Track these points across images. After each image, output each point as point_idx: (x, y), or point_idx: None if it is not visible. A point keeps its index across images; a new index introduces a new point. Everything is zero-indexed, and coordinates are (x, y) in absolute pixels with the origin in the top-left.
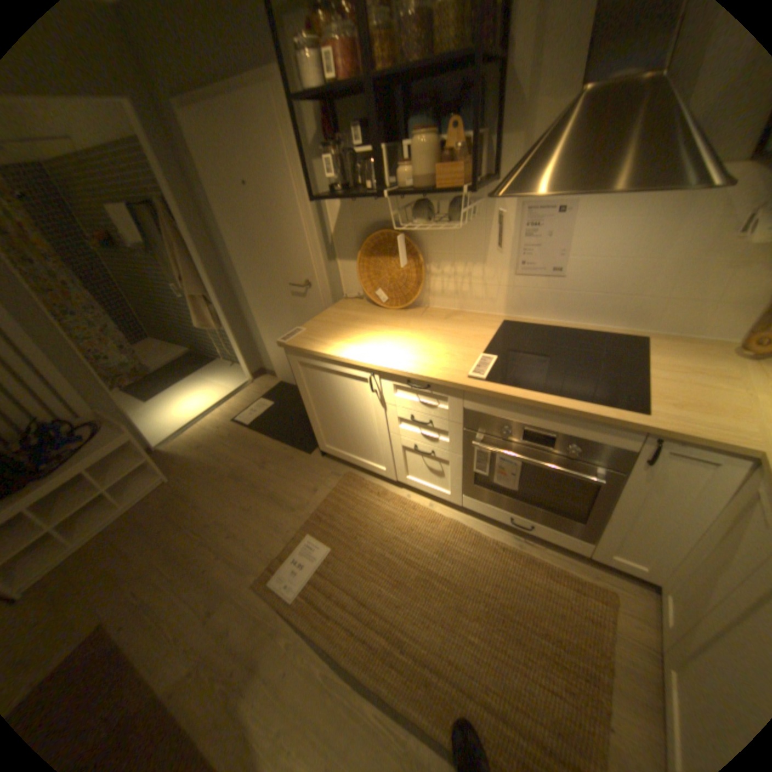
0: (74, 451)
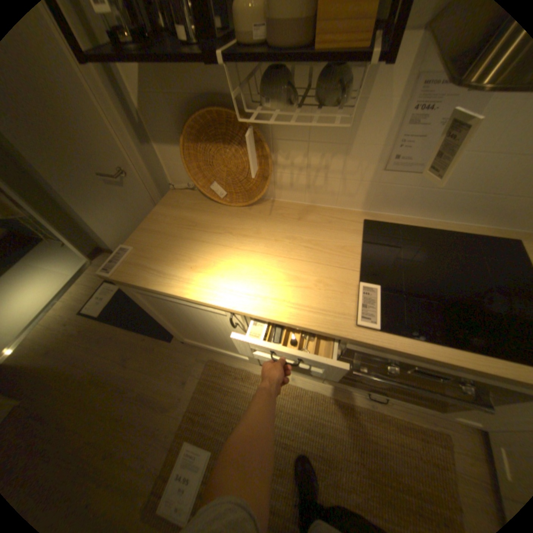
0: None
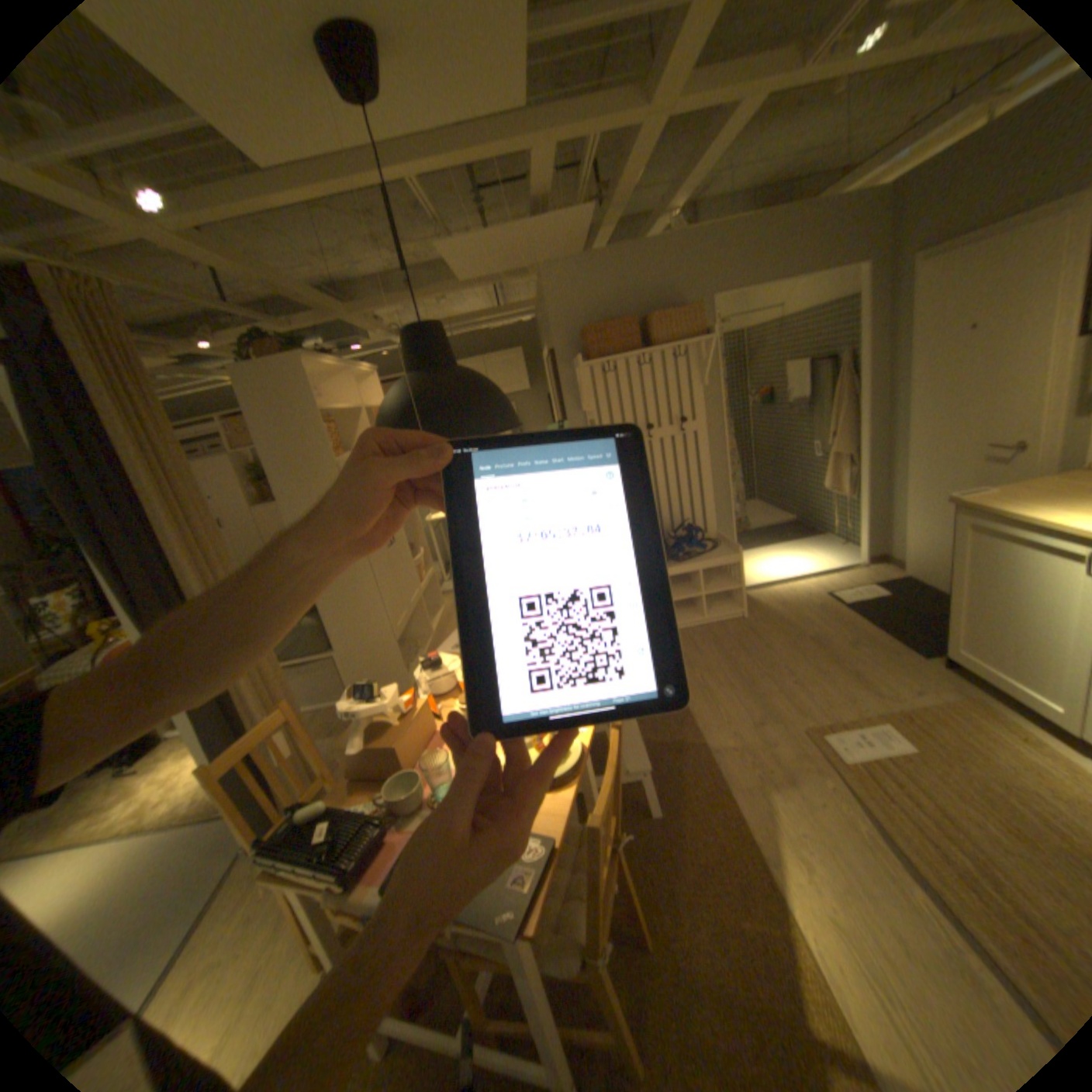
0: (698, 555)
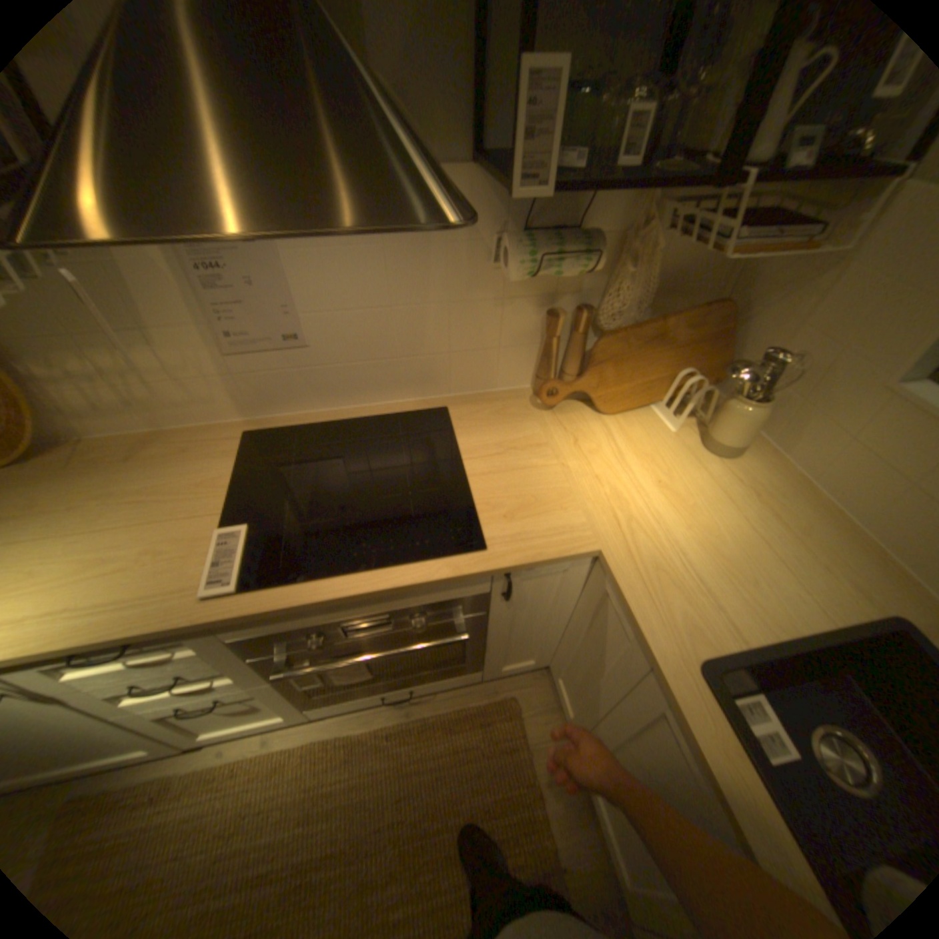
0: None
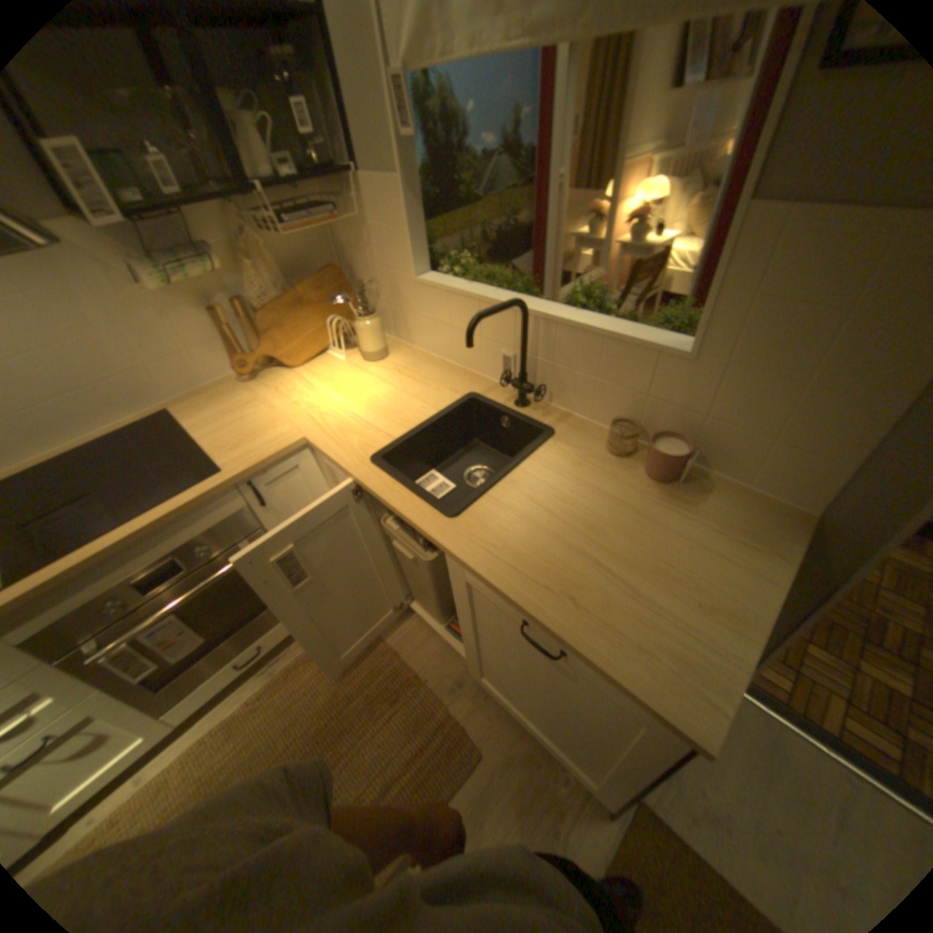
0: None
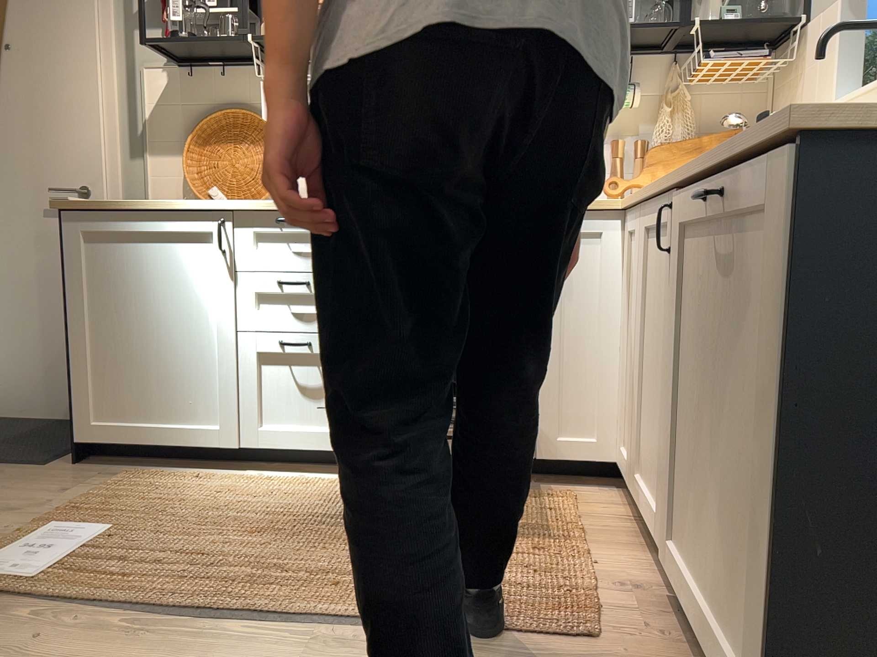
0: None
